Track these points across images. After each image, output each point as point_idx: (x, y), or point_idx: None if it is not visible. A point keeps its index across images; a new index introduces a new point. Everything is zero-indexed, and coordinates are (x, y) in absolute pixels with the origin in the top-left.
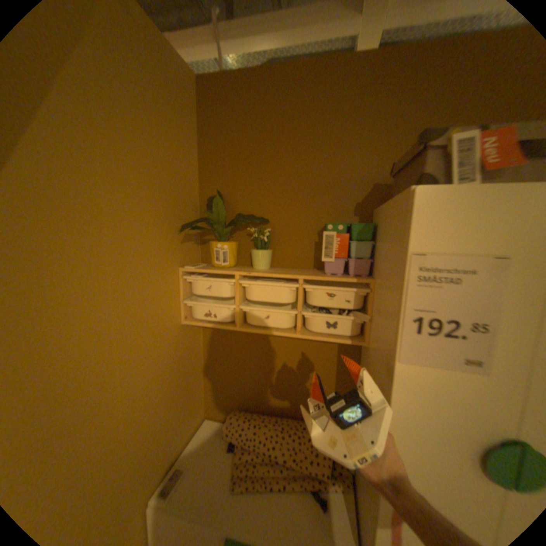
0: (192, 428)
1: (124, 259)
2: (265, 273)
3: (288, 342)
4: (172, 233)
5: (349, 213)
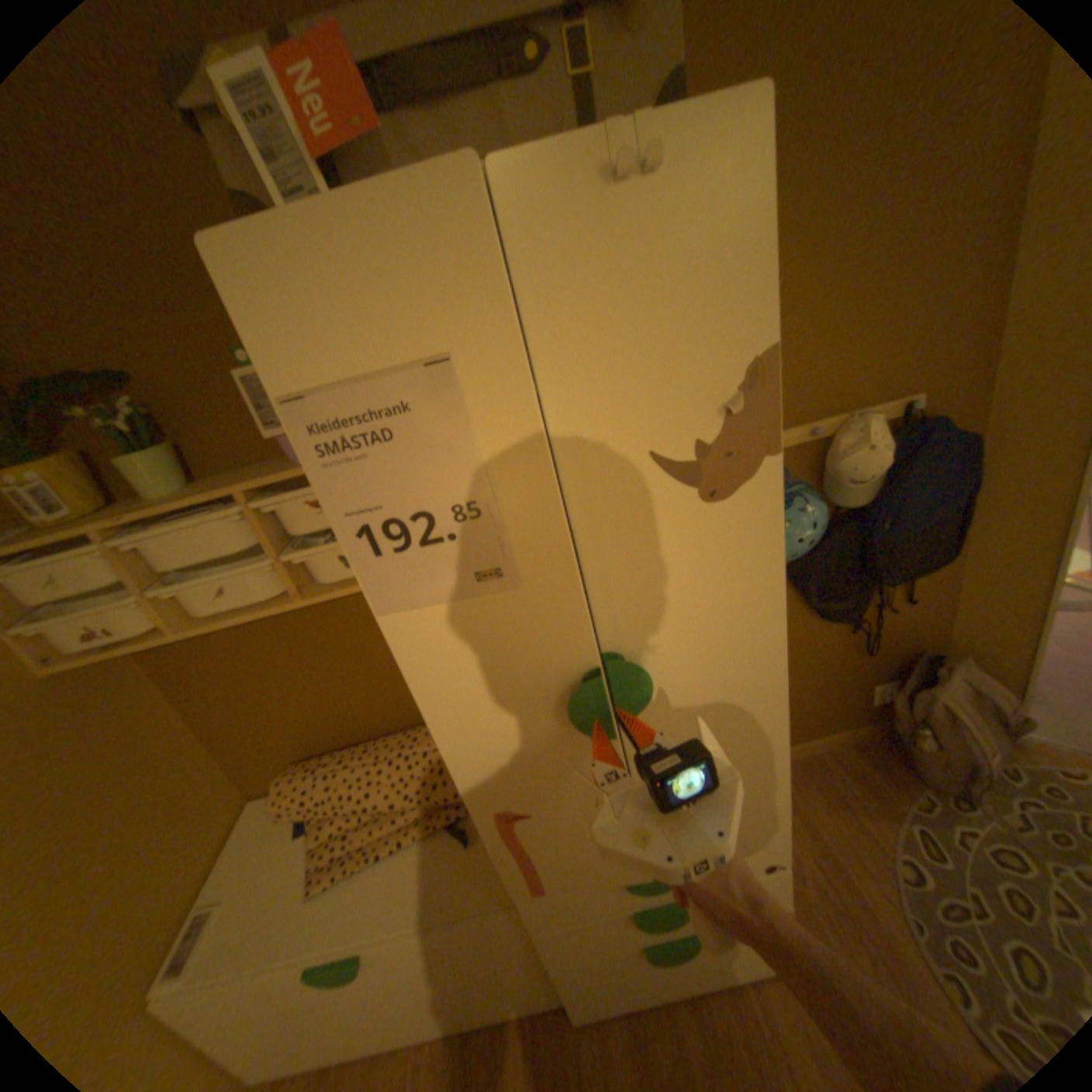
0: (214, 833)
1: None
2: (153, 508)
3: (321, 613)
4: None
5: None
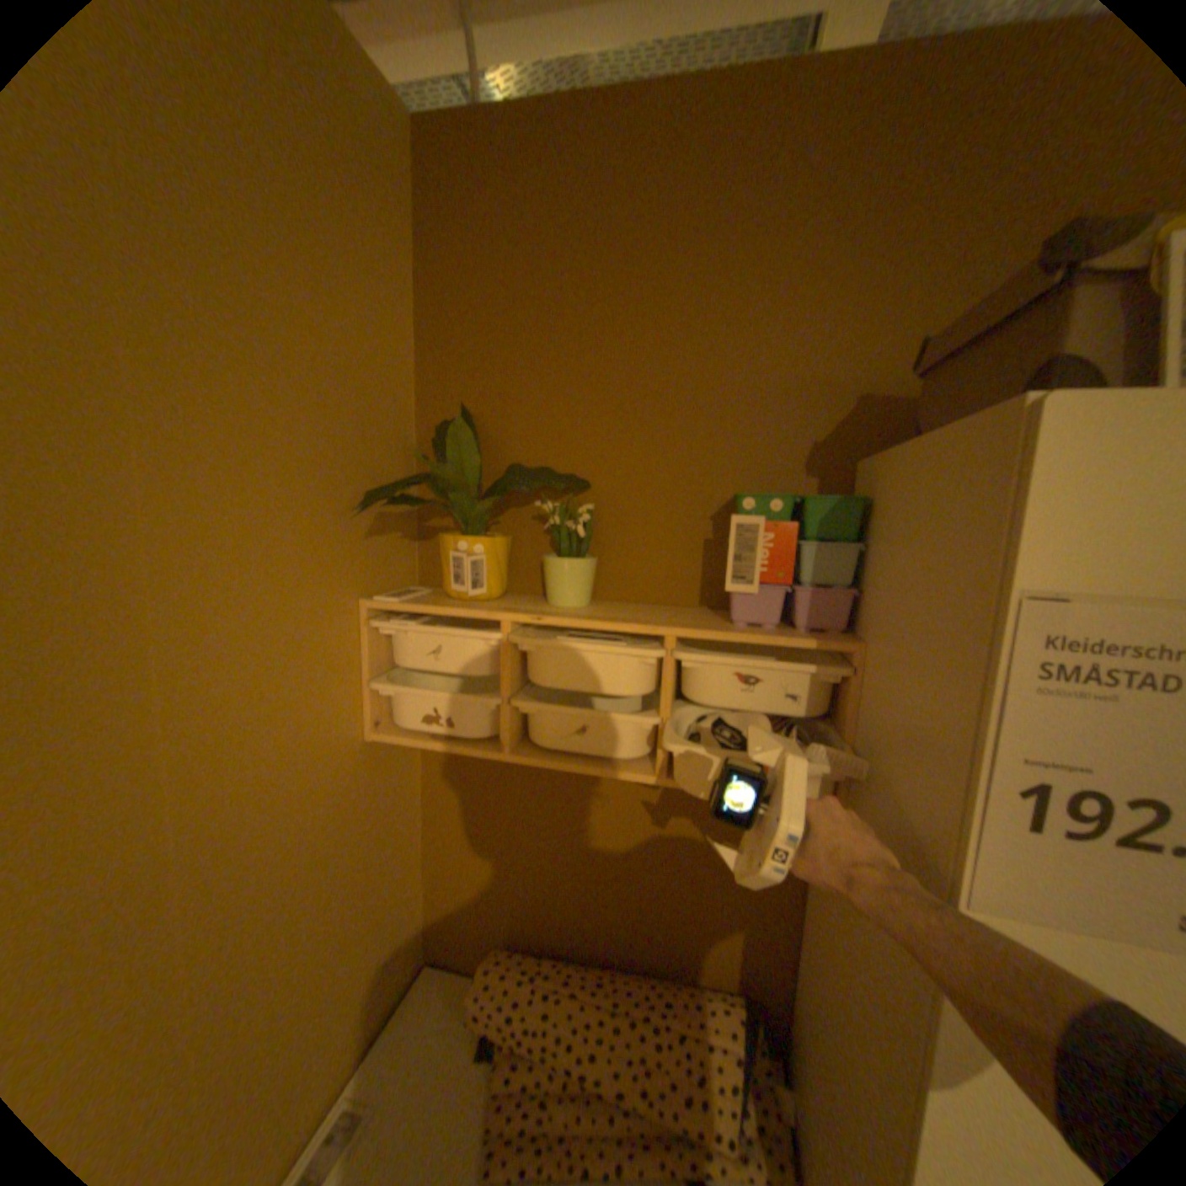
0: (391, 992)
1: (201, 583)
2: (580, 618)
3: (632, 787)
4: (344, 511)
5: (794, 467)
